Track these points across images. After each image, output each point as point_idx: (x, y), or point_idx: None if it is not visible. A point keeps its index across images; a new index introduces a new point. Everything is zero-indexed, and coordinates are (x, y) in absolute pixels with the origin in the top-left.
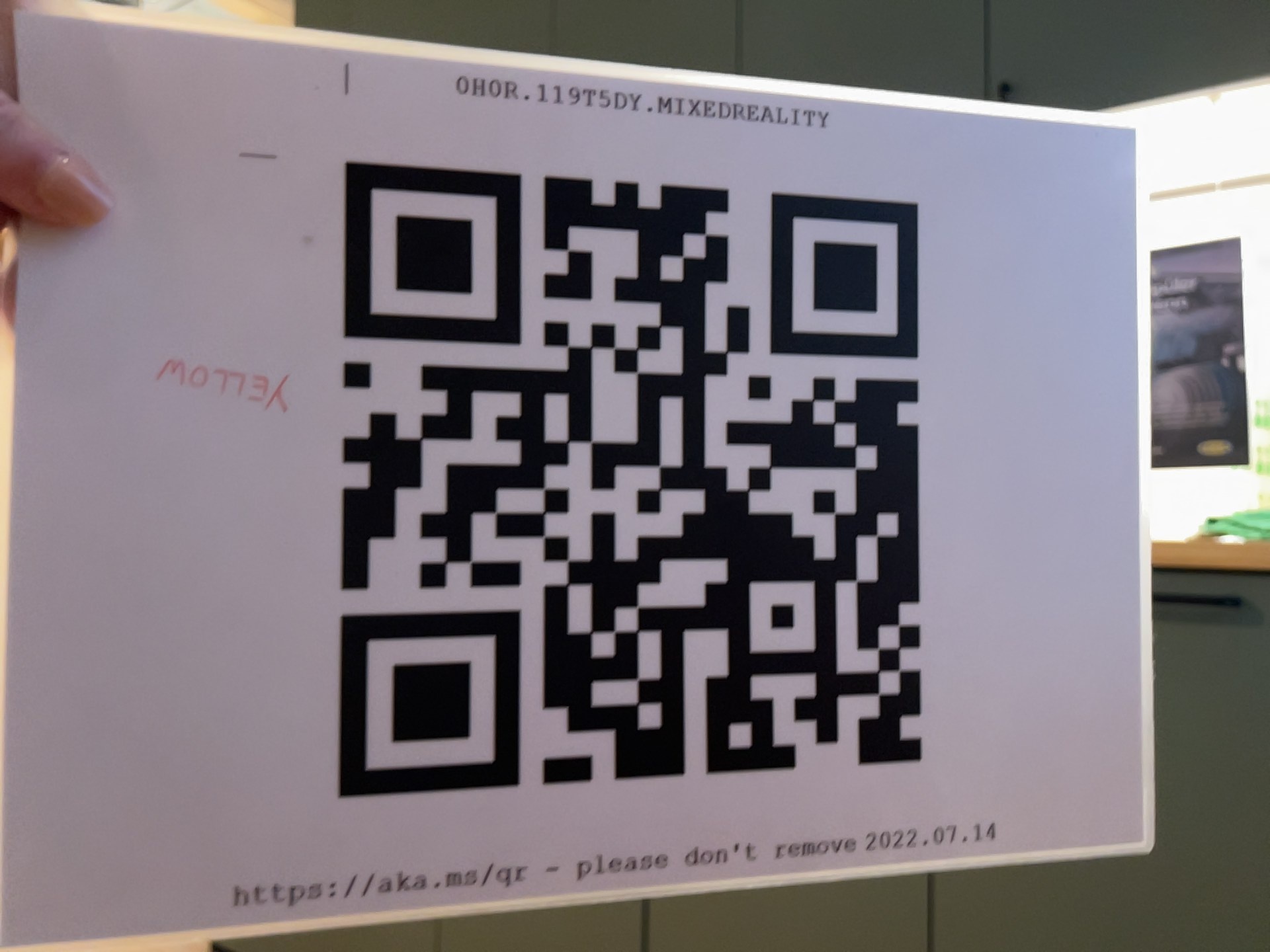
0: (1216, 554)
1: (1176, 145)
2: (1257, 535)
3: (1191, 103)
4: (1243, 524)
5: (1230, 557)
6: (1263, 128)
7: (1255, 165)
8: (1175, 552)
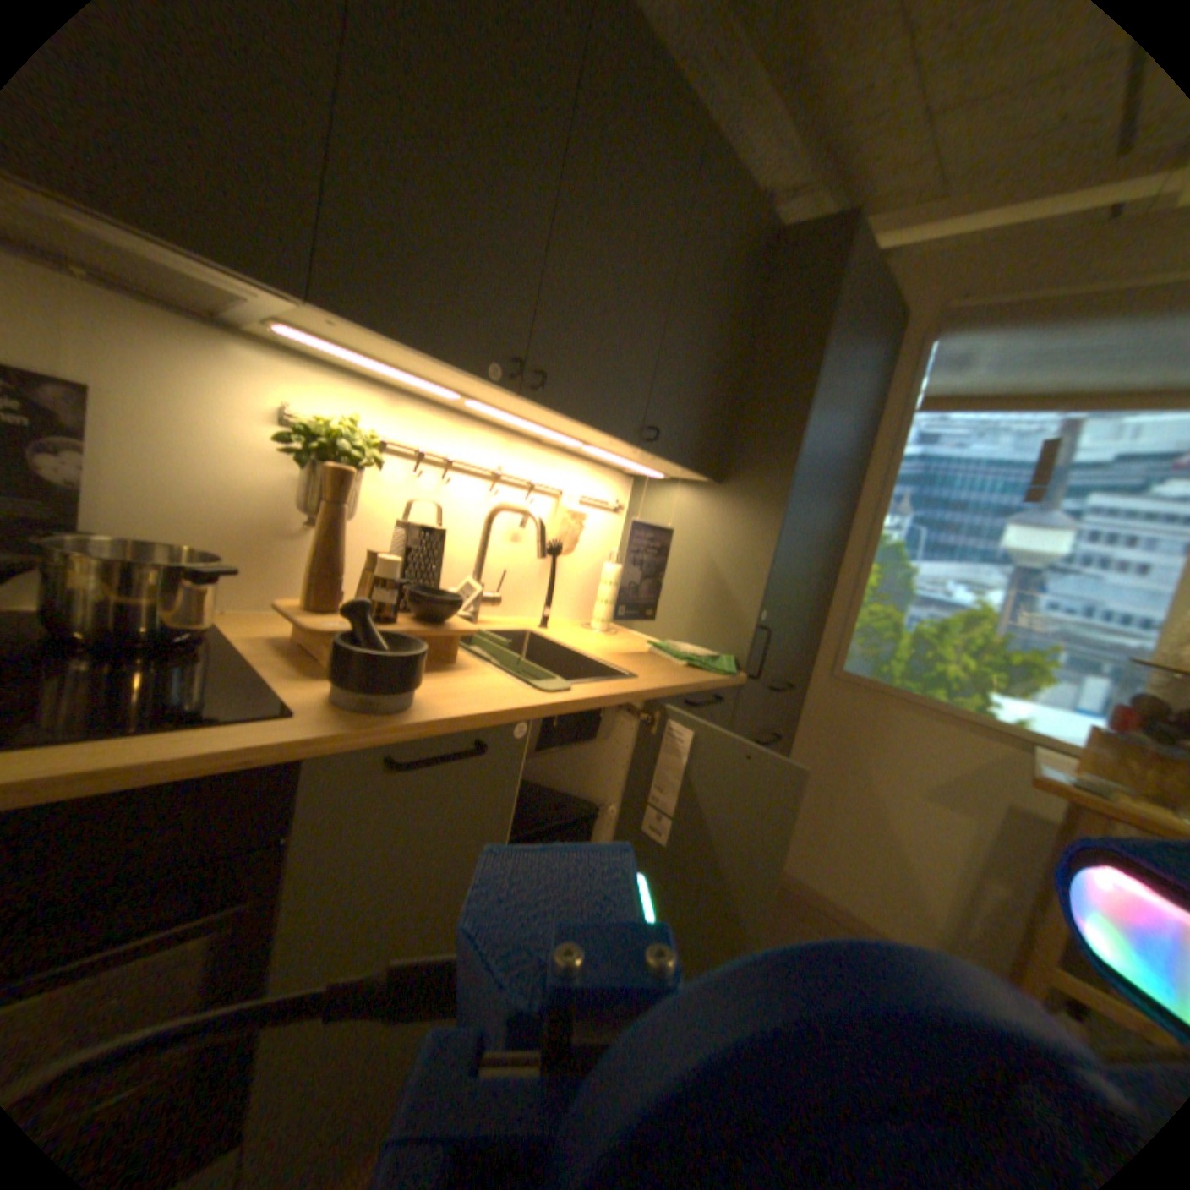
0: (719, 681)
1: (636, 460)
2: (712, 668)
3: (678, 465)
4: (701, 661)
5: (712, 678)
6: (655, 467)
7: (613, 460)
8: (702, 678)
